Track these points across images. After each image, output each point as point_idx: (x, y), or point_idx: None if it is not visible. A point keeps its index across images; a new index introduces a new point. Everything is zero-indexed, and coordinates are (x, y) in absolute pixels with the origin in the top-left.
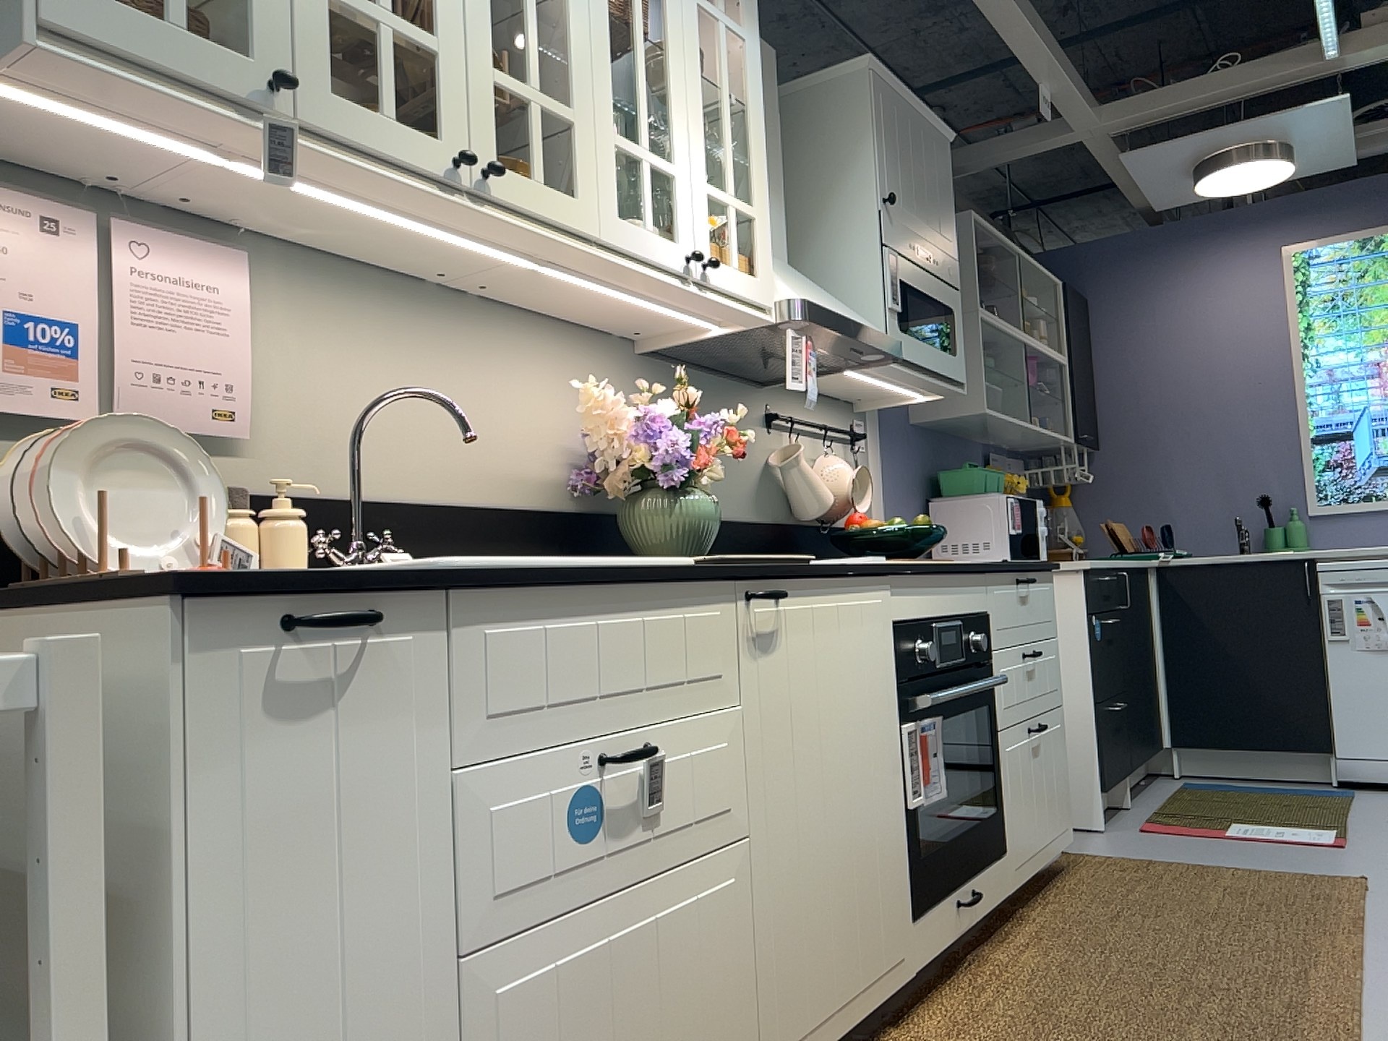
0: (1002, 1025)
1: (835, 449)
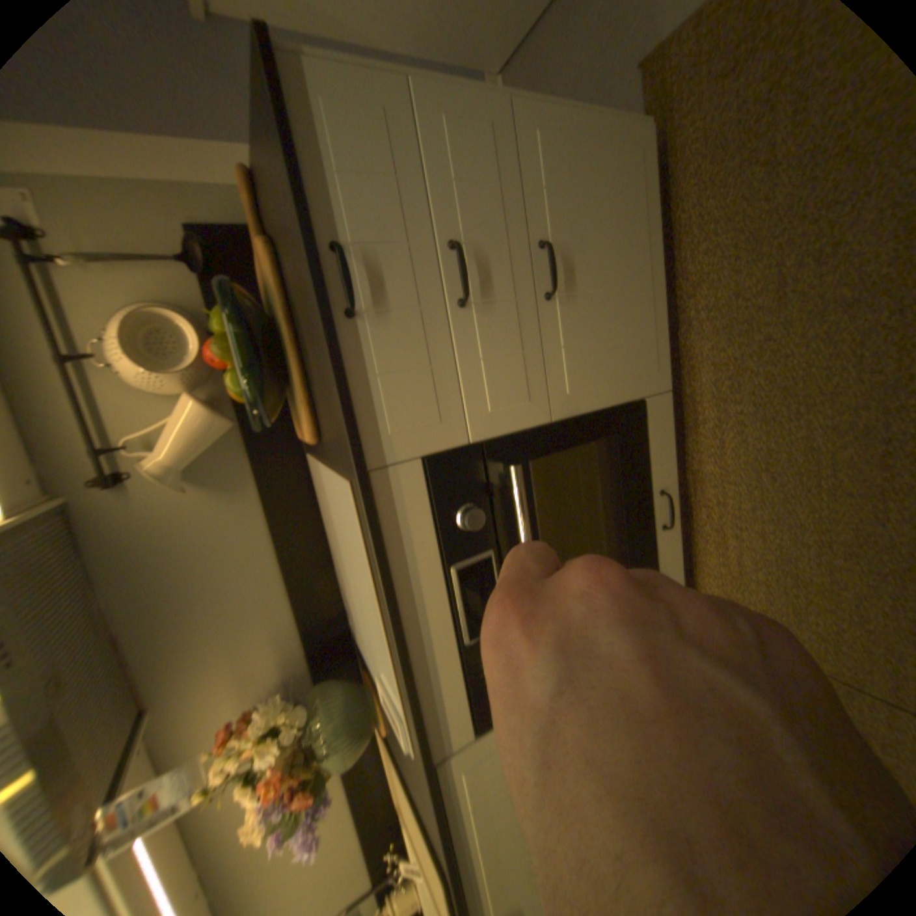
0: (766, 599)
1: (89, 311)
